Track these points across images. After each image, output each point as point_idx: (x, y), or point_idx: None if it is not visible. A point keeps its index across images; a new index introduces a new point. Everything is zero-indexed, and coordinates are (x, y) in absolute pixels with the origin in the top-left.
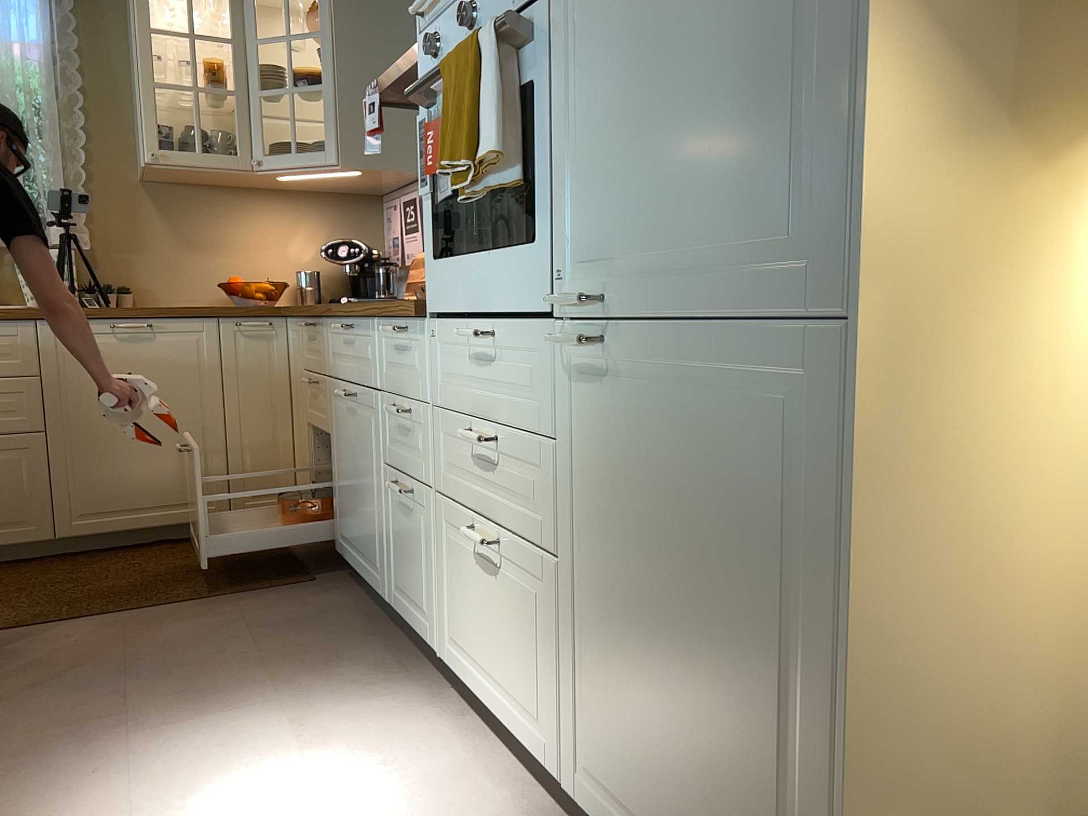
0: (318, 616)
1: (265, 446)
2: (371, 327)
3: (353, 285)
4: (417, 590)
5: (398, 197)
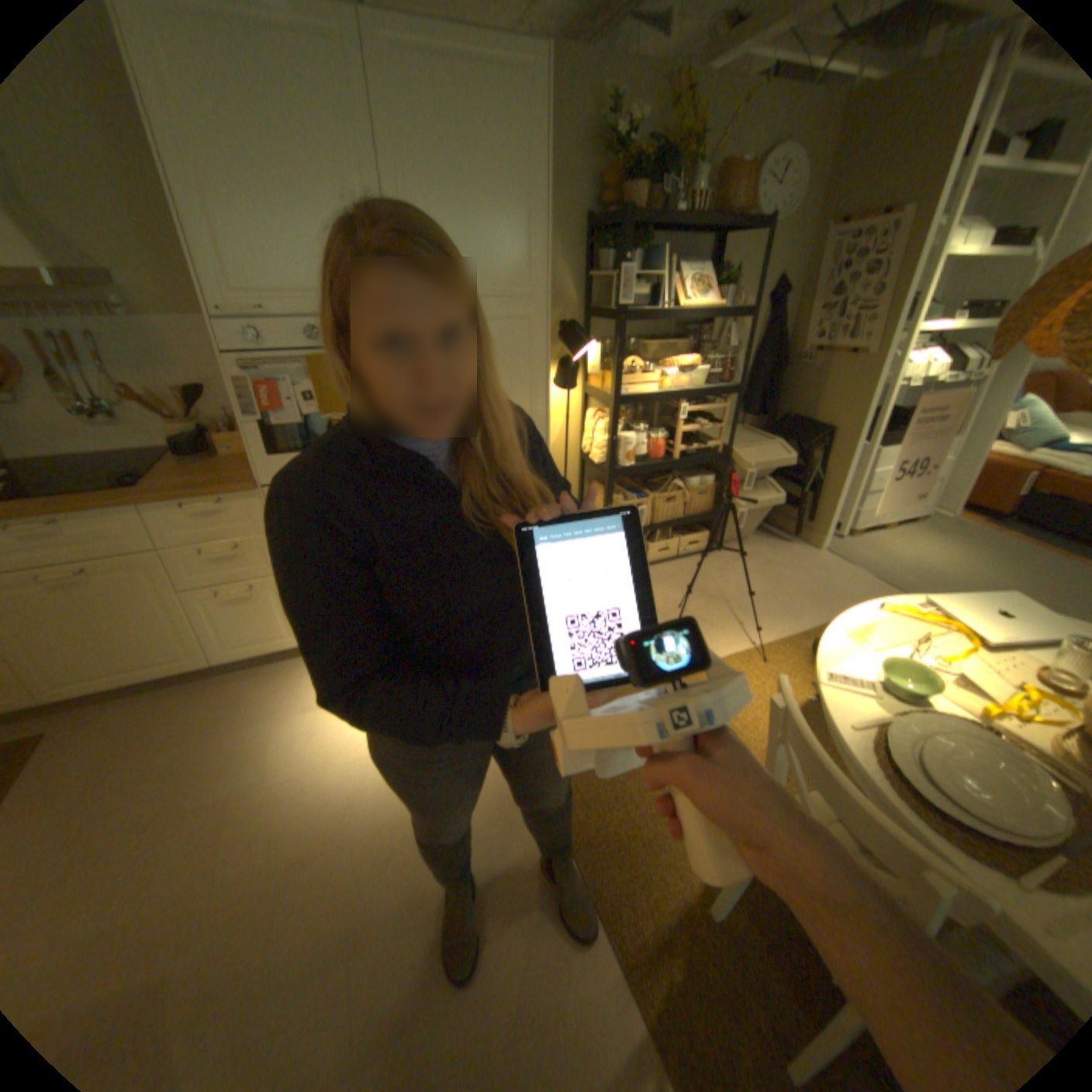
0: (133, 723)
1: None
2: (116, 513)
3: None
4: (265, 631)
5: None
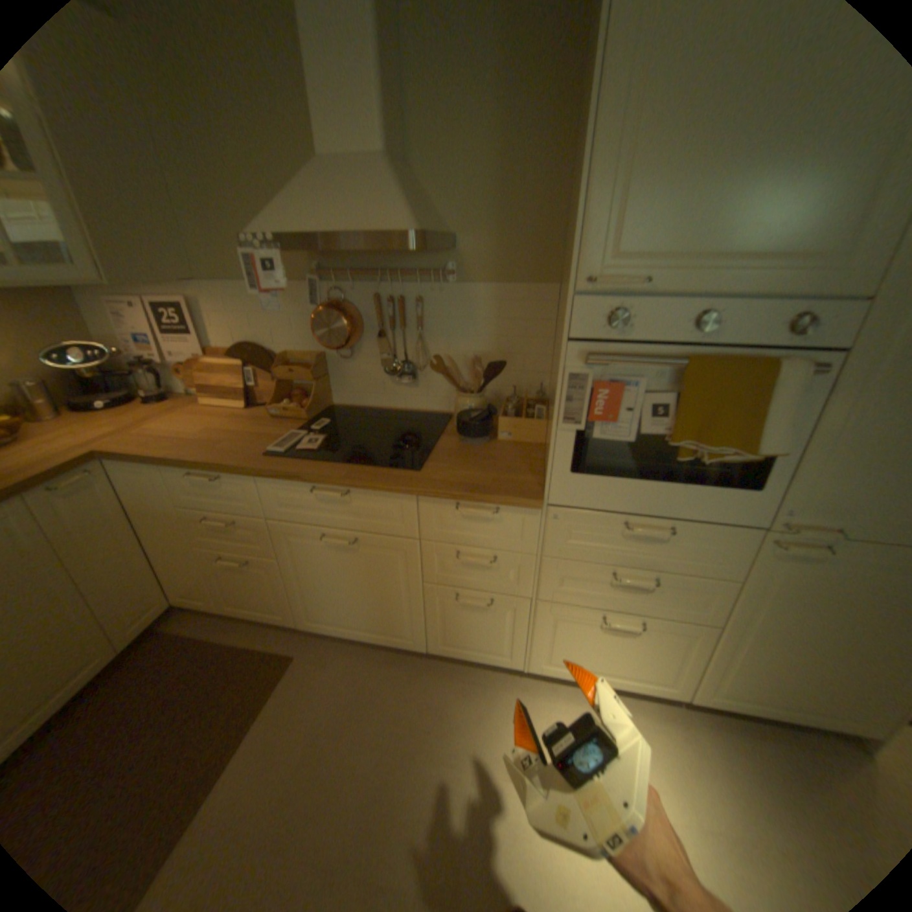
0: (354, 686)
1: (126, 579)
2: (400, 497)
3: (79, 382)
4: (489, 645)
5: (117, 291)
